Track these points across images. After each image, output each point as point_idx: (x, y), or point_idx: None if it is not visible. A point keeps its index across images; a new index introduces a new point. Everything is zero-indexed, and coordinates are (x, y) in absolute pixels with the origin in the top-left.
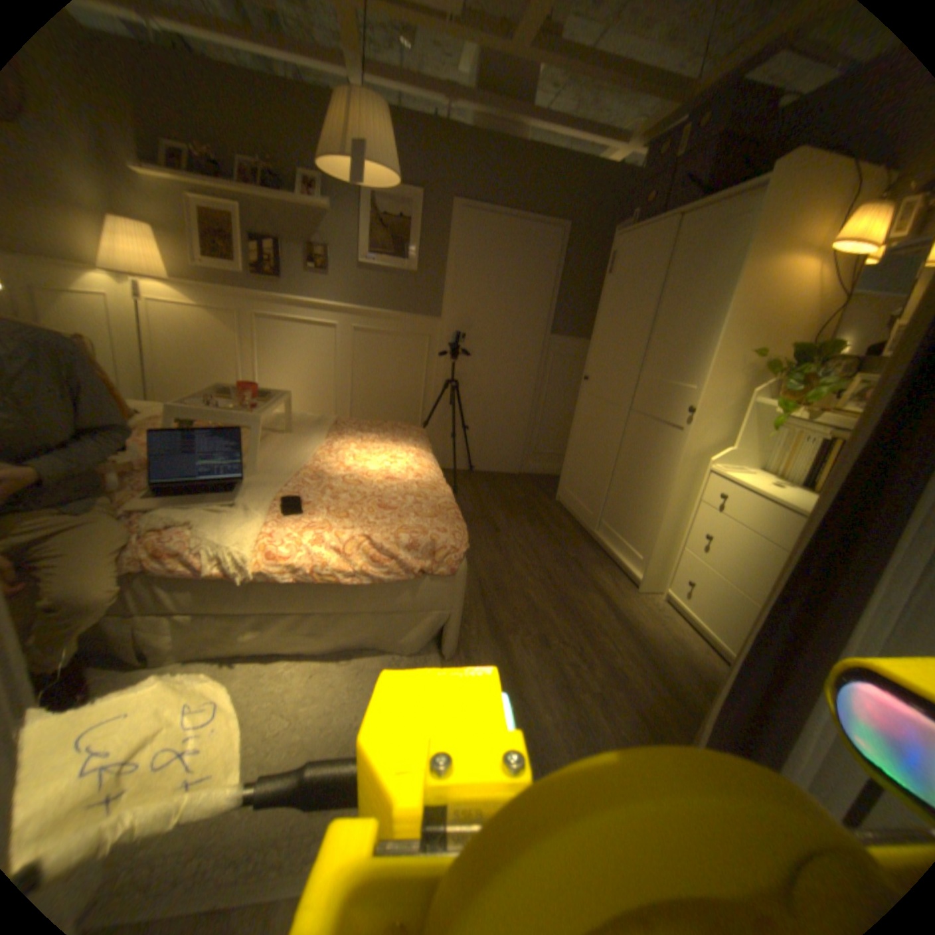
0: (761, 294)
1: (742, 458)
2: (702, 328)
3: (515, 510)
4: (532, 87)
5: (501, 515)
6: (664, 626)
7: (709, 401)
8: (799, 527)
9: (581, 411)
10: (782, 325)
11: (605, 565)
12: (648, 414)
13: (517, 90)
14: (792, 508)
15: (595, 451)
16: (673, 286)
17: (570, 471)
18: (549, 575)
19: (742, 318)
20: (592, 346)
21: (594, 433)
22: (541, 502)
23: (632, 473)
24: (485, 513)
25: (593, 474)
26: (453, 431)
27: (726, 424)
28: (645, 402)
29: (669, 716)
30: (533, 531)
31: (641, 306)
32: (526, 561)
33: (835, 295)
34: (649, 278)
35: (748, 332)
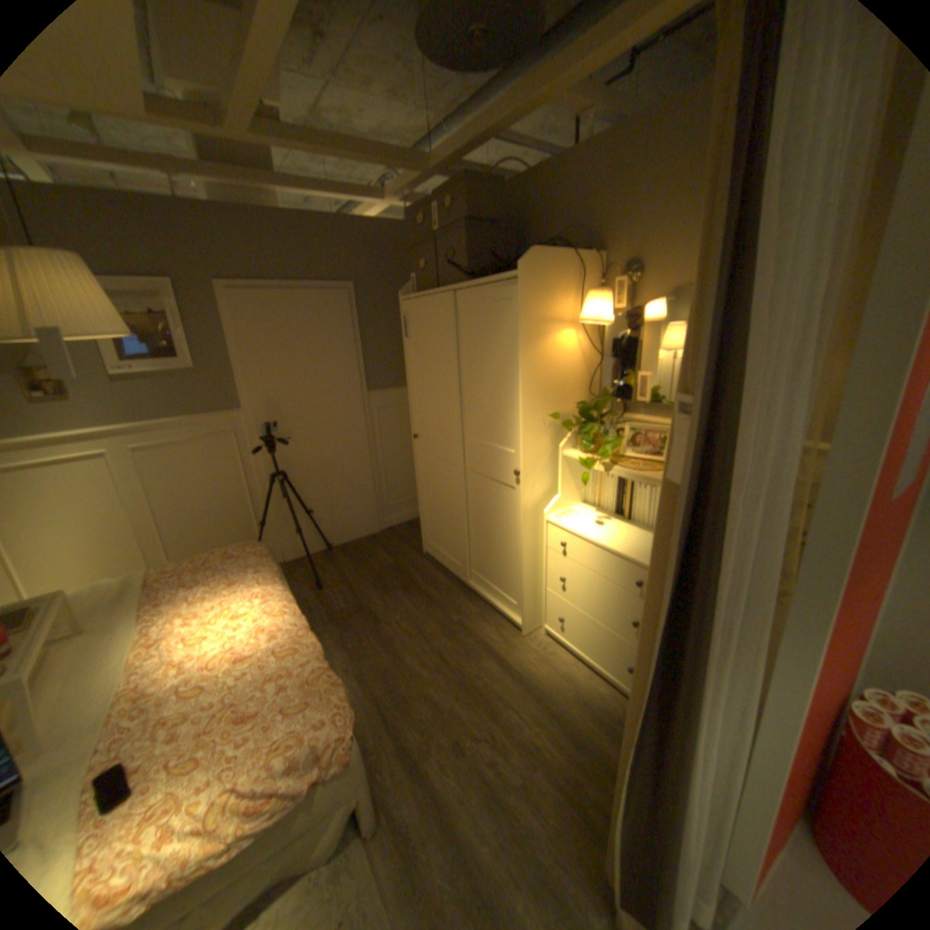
0: (540, 369)
1: (566, 496)
2: (503, 399)
3: (389, 585)
4: (265, 152)
5: (377, 599)
6: (552, 667)
7: (528, 466)
8: (624, 568)
9: (421, 468)
10: (563, 387)
11: (487, 617)
12: (481, 473)
13: (249, 156)
14: (615, 553)
15: (445, 506)
16: (467, 357)
17: (429, 525)
18: (442, 657)
19: (532, 392)
20: (412, 406)
21: (439, 490)
22: (412, 561)
23: (484, 526)
24: (360, 604)
25: (451, 529)
26: (298, 518)
27: (546, 477)
28: (476, 463)
29: (581, 775)
30: (413, 605)
31: (445, 373)
32: (416, 650)
33: (592, 352)
34: (443, 347)
35: (540, 401)
